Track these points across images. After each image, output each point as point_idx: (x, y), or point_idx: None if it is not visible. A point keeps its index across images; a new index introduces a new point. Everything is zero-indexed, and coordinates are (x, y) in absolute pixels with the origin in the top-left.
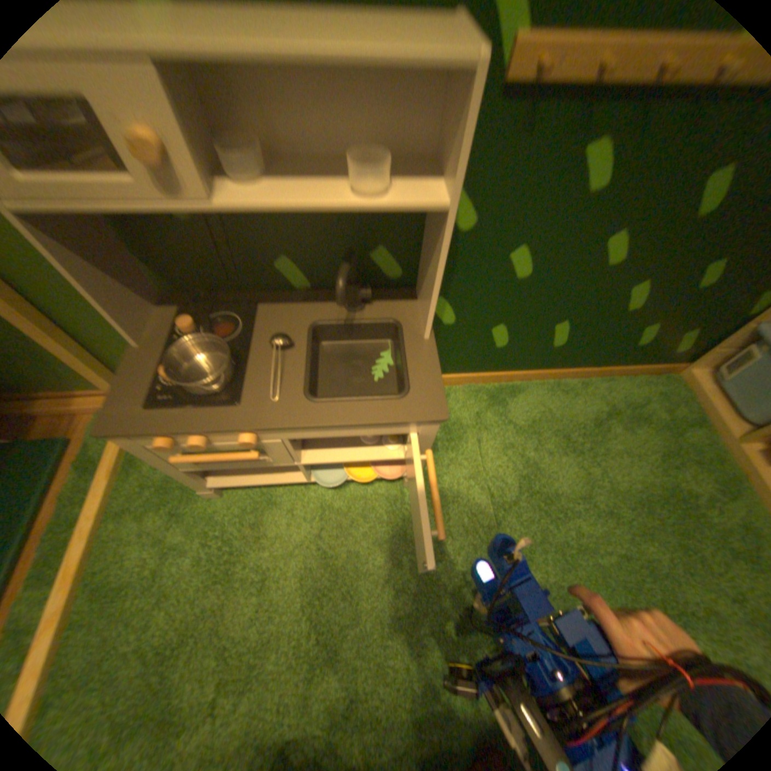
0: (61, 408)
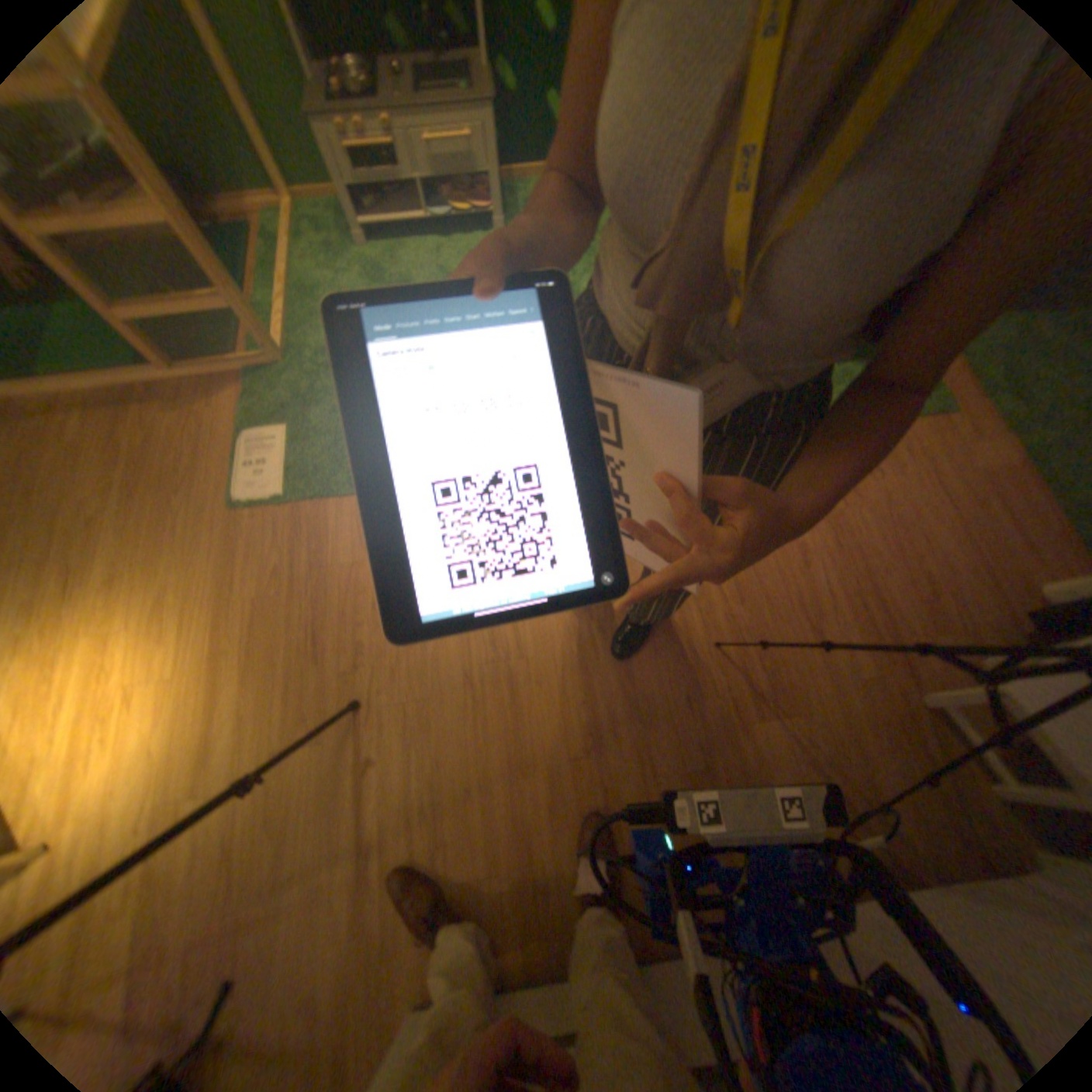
0: (234, 208)
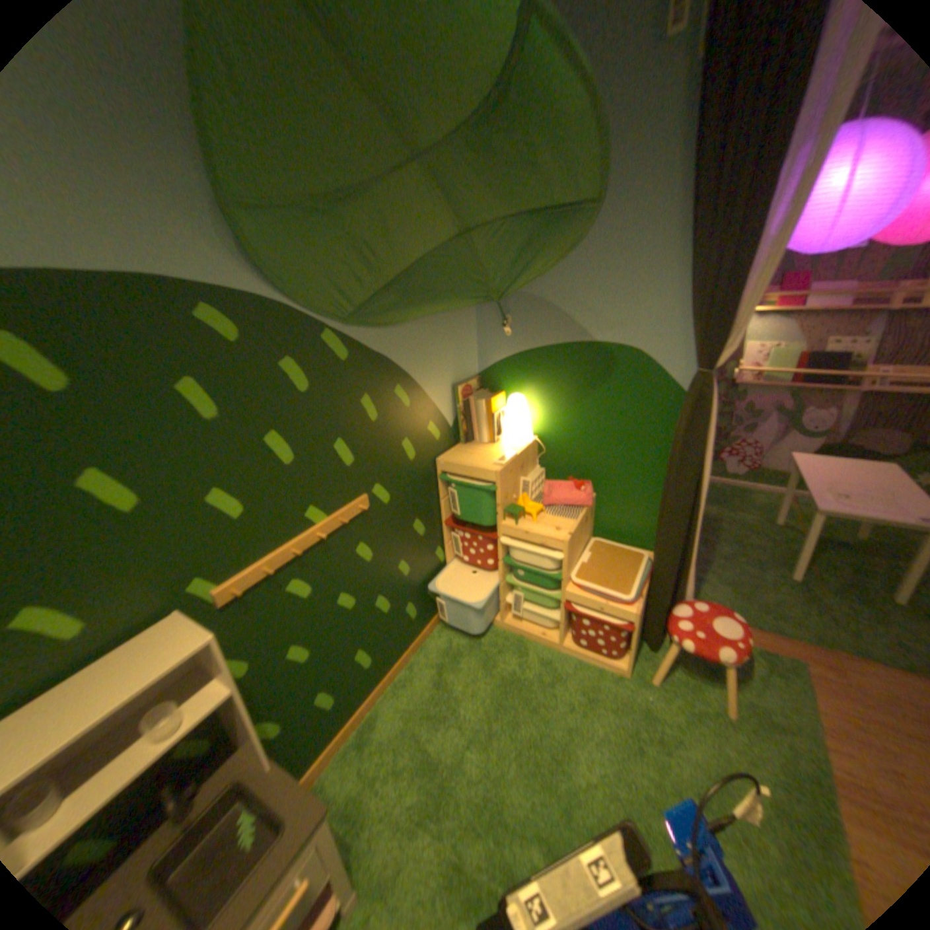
0: None
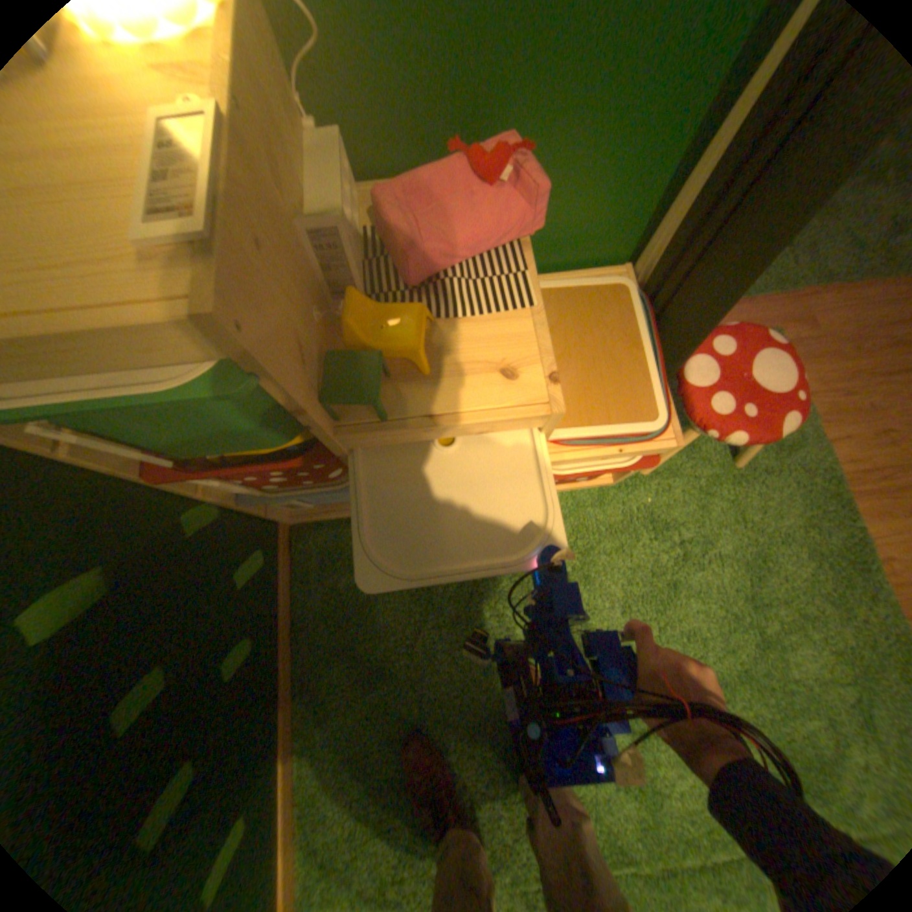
0: None
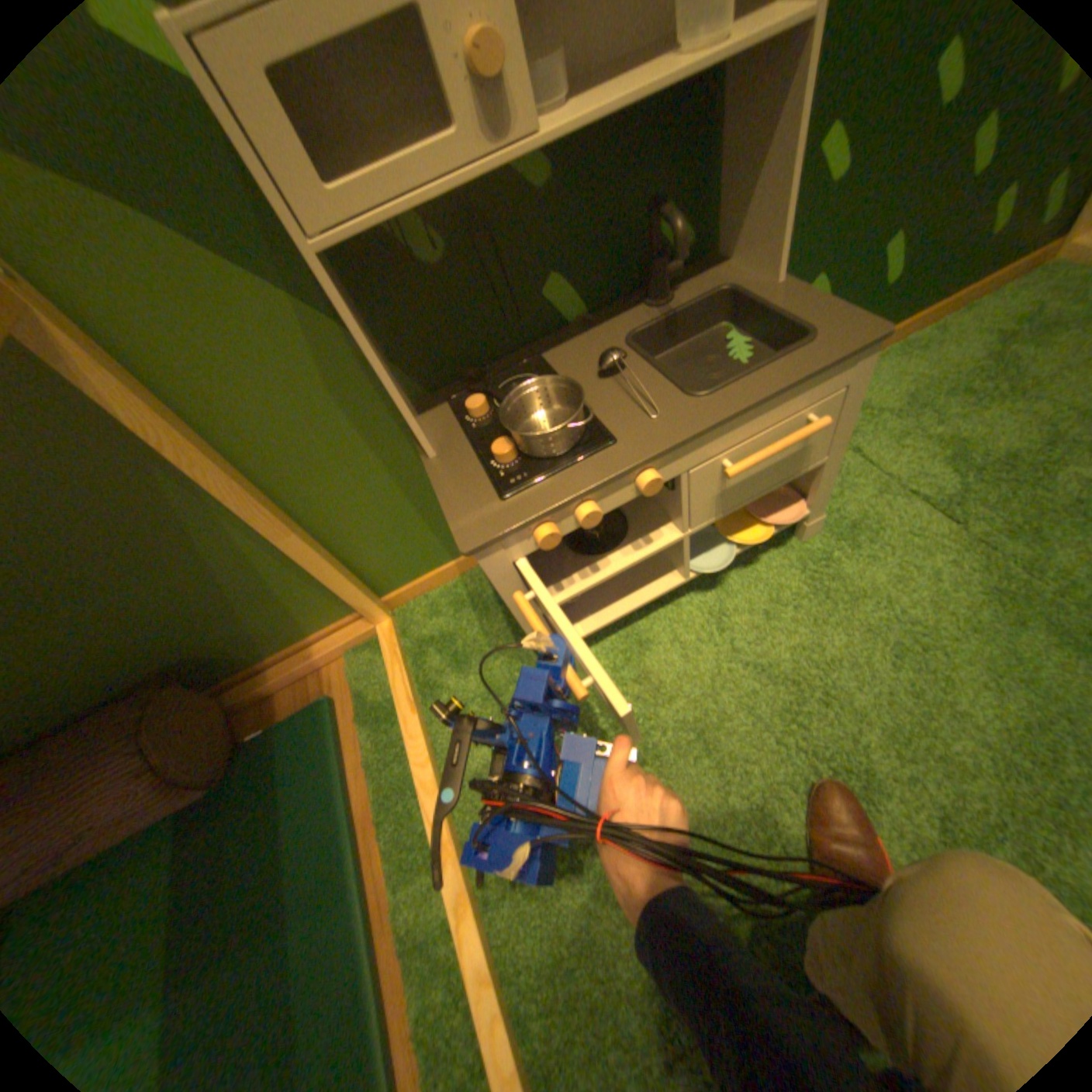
0: (299, 664)
